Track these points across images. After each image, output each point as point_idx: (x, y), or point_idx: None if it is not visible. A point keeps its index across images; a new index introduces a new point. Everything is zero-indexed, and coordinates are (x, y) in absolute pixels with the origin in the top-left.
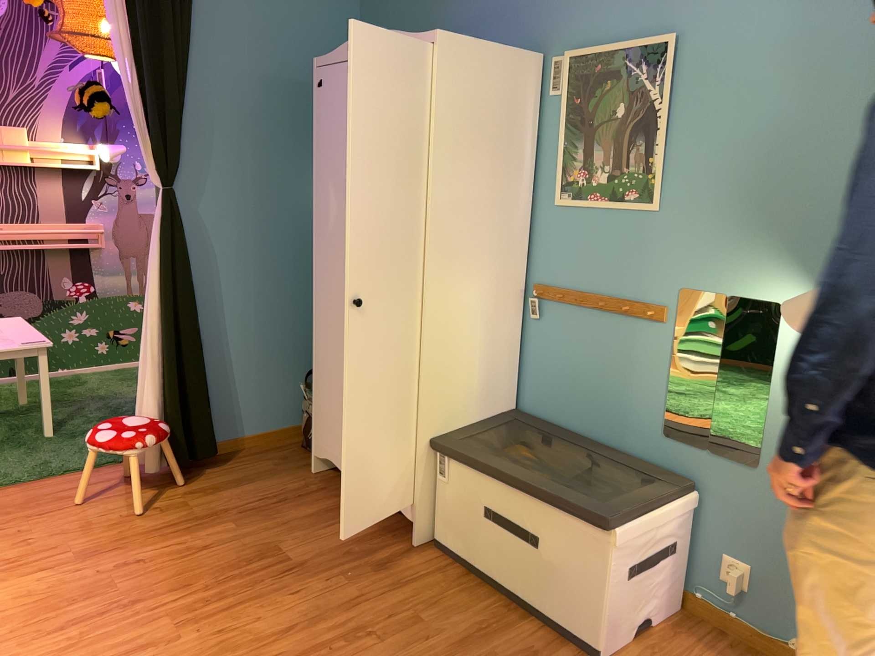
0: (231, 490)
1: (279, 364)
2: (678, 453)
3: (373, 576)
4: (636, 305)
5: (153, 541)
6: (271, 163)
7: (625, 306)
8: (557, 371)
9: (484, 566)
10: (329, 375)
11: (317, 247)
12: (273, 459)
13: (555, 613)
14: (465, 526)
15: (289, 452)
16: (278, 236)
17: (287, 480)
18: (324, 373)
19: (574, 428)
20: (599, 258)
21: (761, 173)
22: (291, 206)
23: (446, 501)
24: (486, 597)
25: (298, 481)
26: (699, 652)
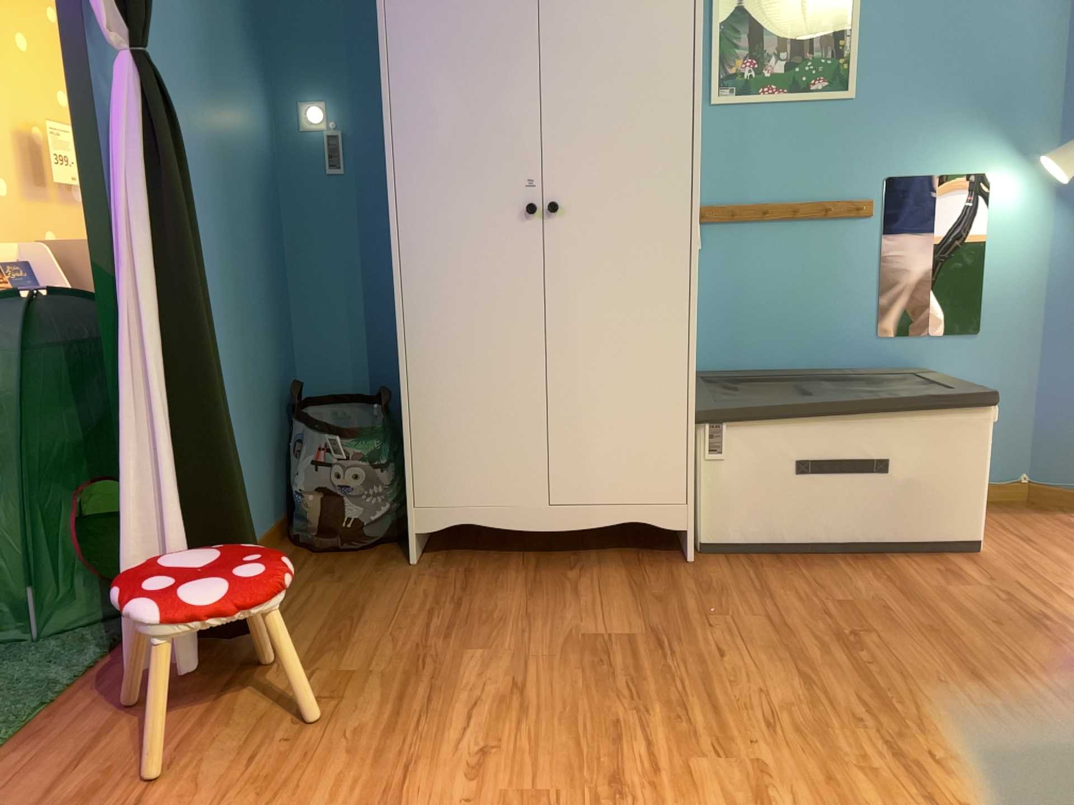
0: (361, 627)
1: (247, 421)
2: (897, 349)
3: (727, 600)
4: (836, 205)
5: (426, 727)
6: (204, 45)
7: (825, 208)
8: (731, 307)
9: (803, 533)
10: (454, 386)
11: (402, 178)
12: (317, 577)
13: (918, 532)
14: (764, 500)
15: (319, 561)
16: (224, 186)
17: (402, 583)
18: (440, 387)
19: (763, 367)
20: (779, 161)
21: (961, 52)
22: (229, 132)
23: (727, 482)
24: (832, 562)
25: (418, 578)
26: (988, 518)
